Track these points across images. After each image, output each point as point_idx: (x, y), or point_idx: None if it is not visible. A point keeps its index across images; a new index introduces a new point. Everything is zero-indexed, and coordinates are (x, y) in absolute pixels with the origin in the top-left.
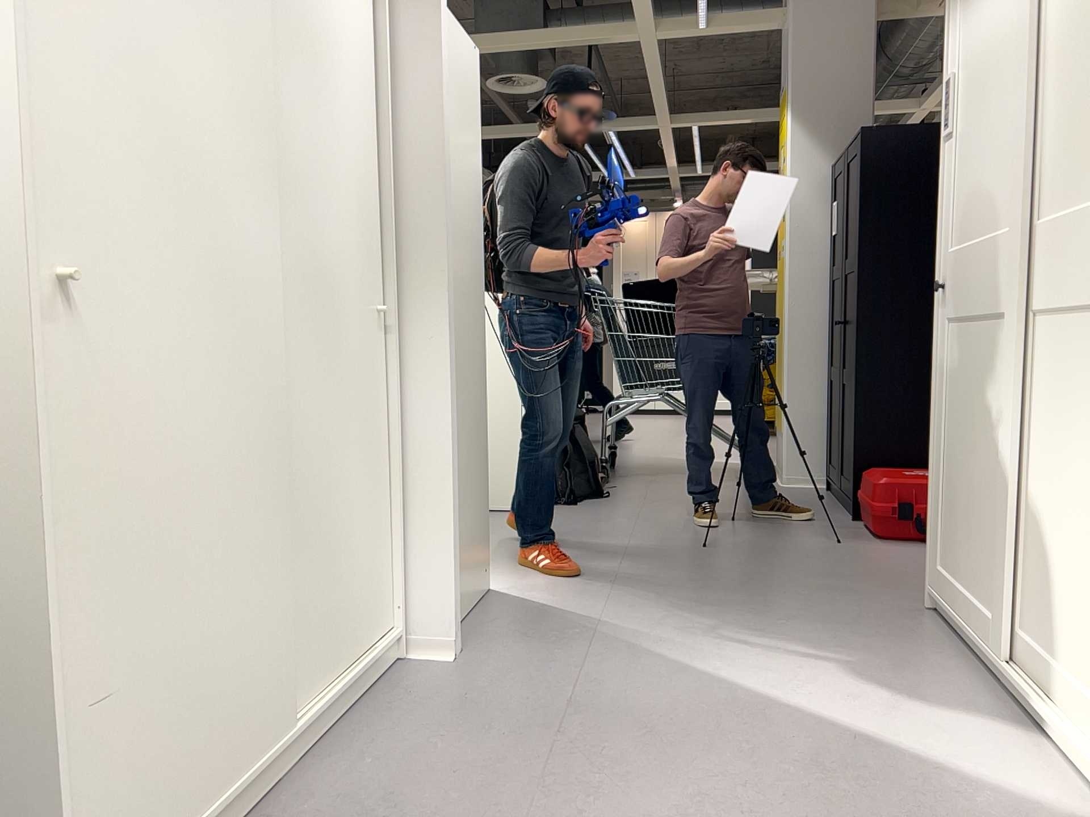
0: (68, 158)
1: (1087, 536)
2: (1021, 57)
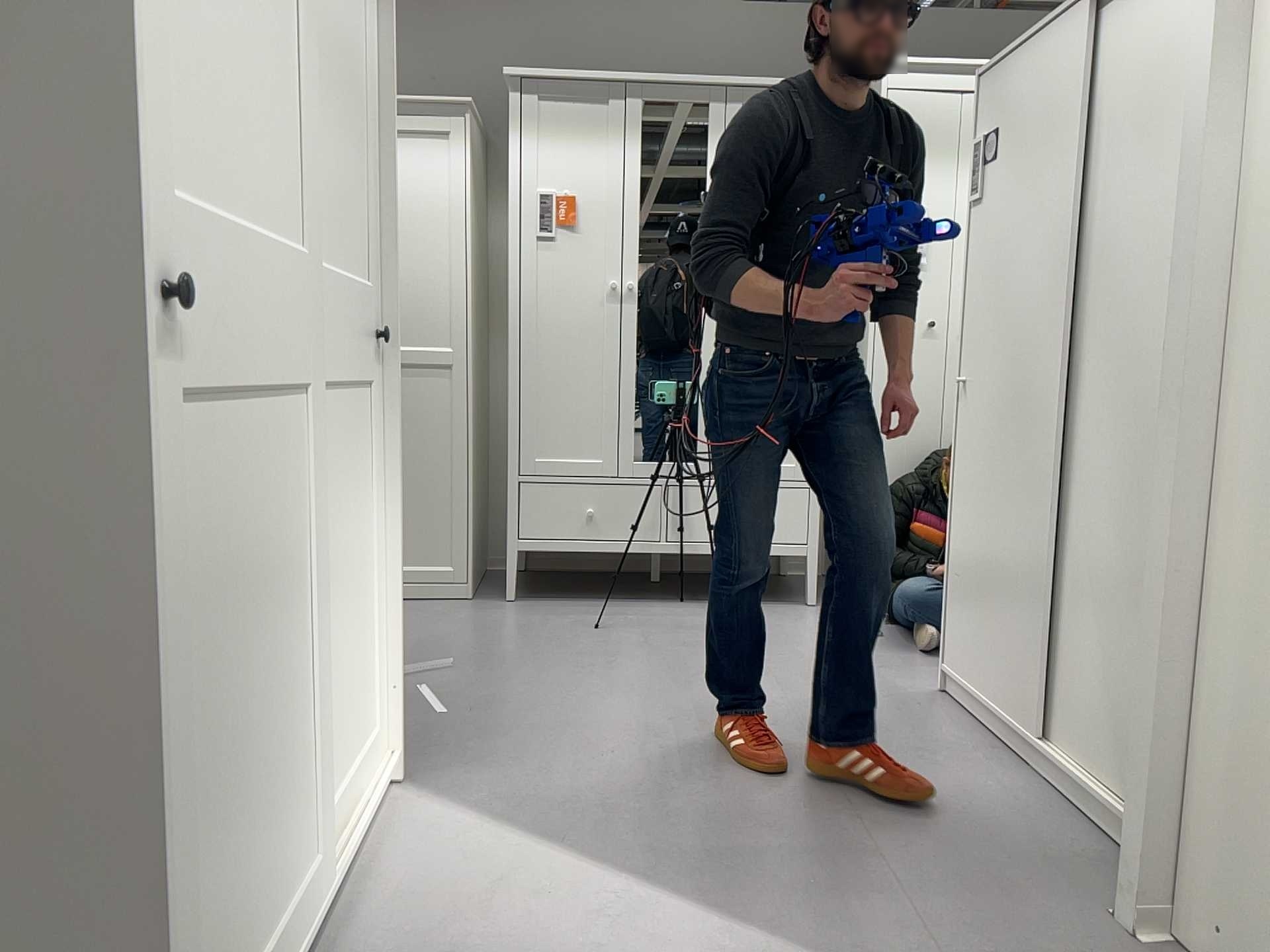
0: (971, 330)
1: (355, 613)
2: None
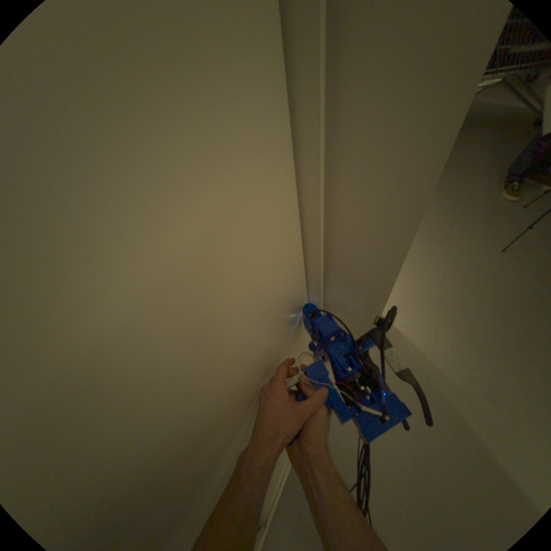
0: None
1: None
2: None
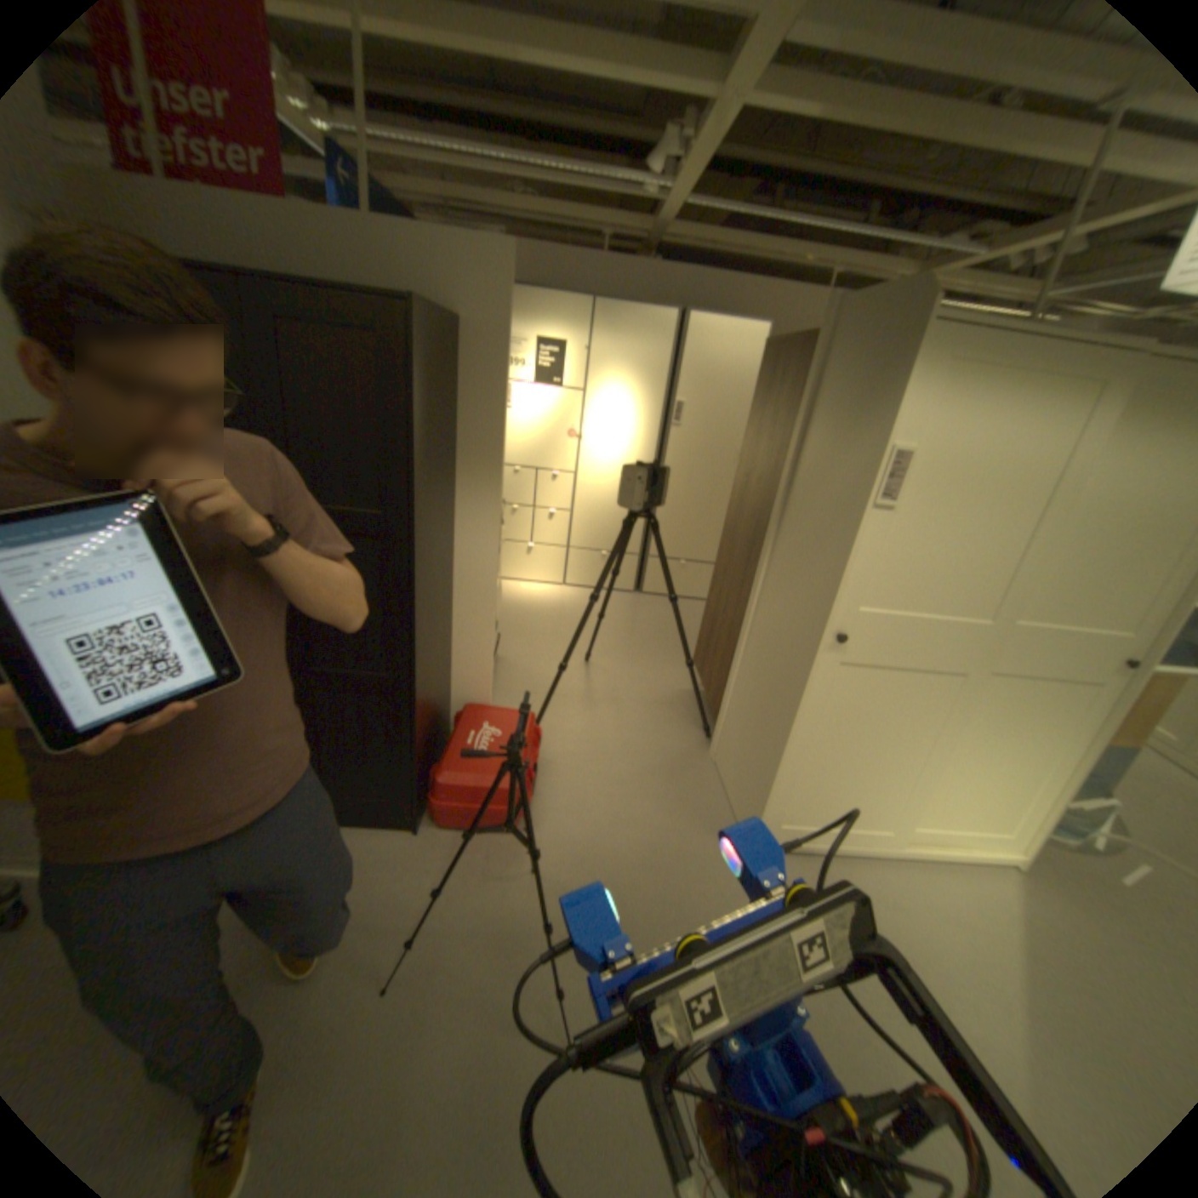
0: None
1: (1022, 780)
2: (1069, 514)
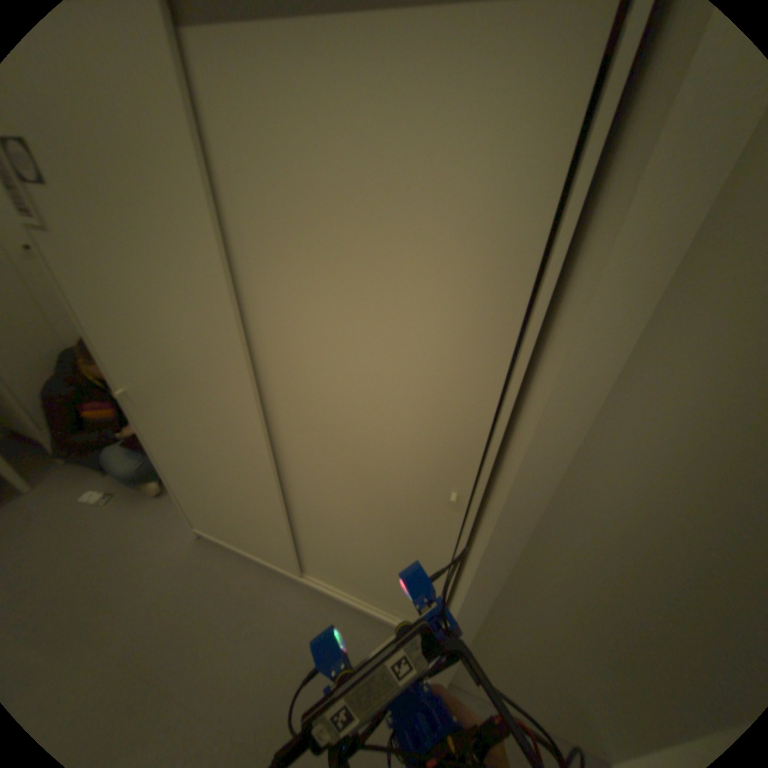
0: (105, 352)
1: None
2: None
